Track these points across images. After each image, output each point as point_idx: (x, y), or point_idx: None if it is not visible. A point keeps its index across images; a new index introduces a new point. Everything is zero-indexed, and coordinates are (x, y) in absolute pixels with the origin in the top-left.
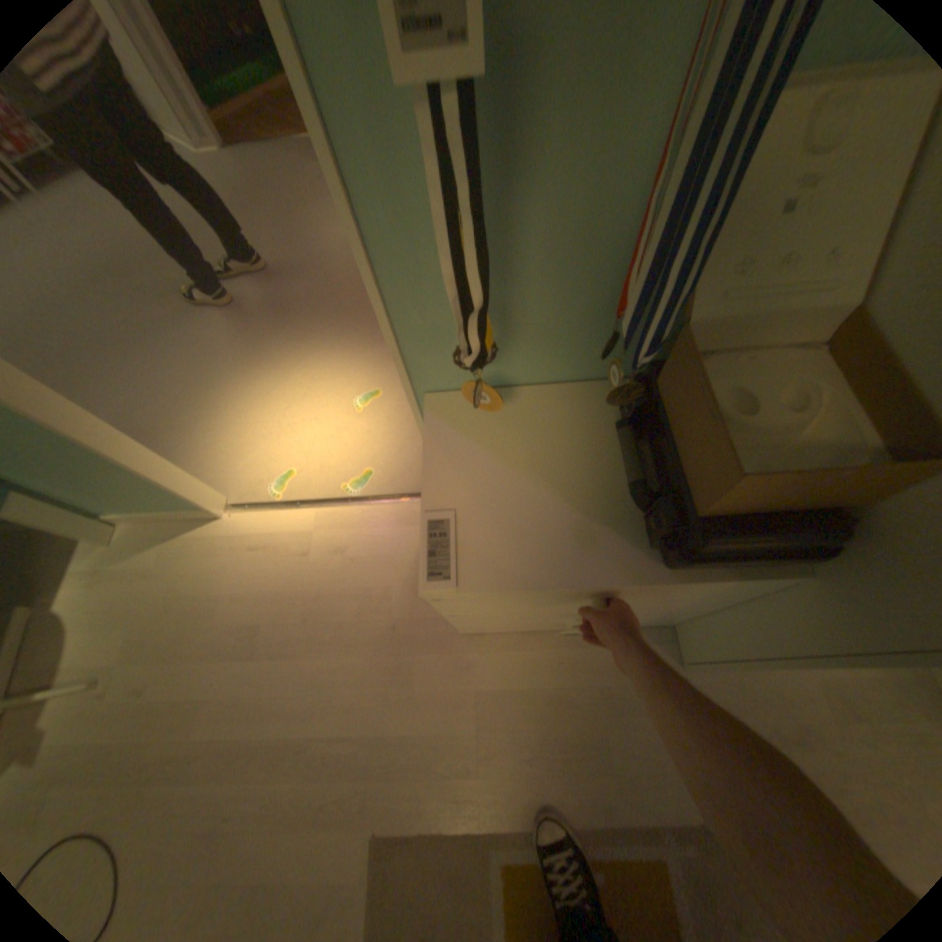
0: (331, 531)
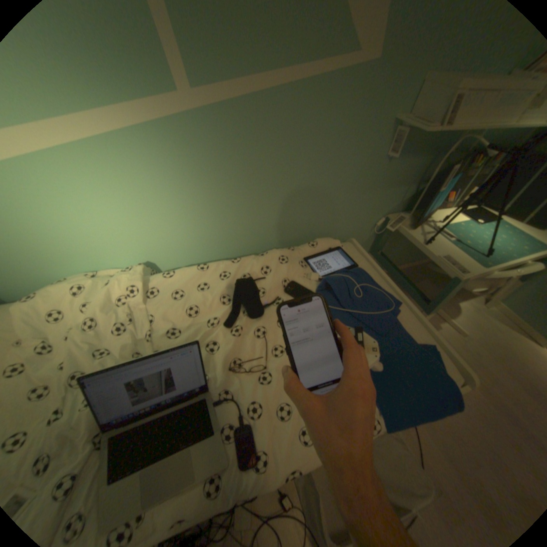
0: None
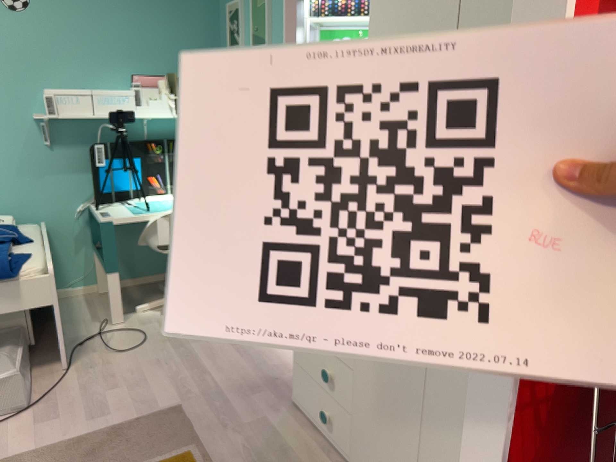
0: None
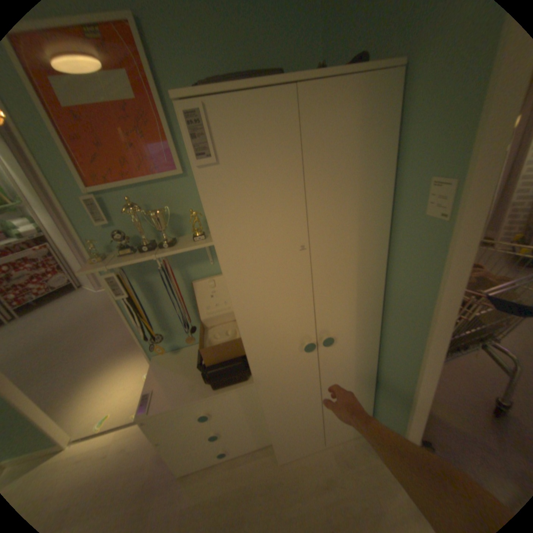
0: (120, 441)
